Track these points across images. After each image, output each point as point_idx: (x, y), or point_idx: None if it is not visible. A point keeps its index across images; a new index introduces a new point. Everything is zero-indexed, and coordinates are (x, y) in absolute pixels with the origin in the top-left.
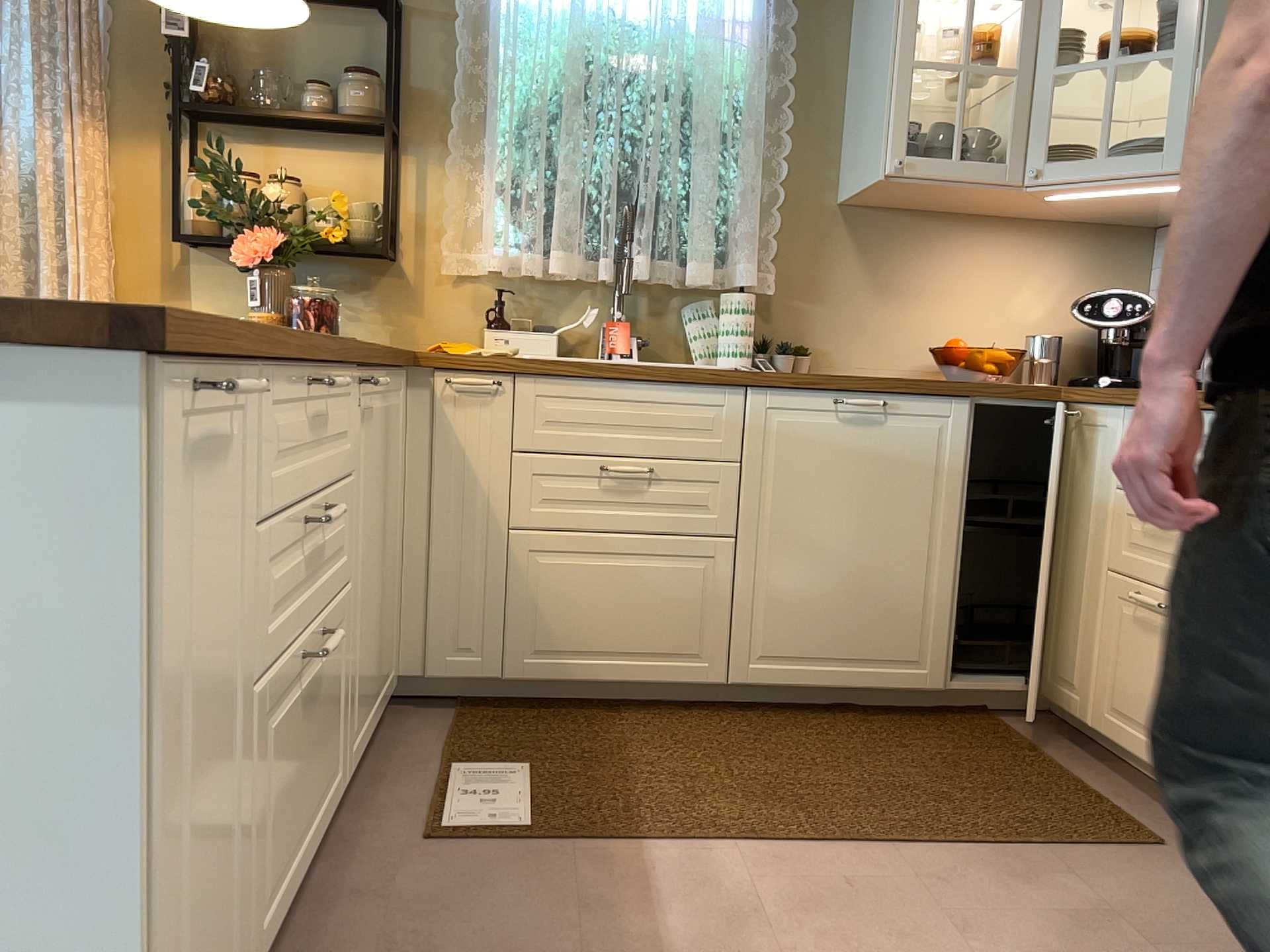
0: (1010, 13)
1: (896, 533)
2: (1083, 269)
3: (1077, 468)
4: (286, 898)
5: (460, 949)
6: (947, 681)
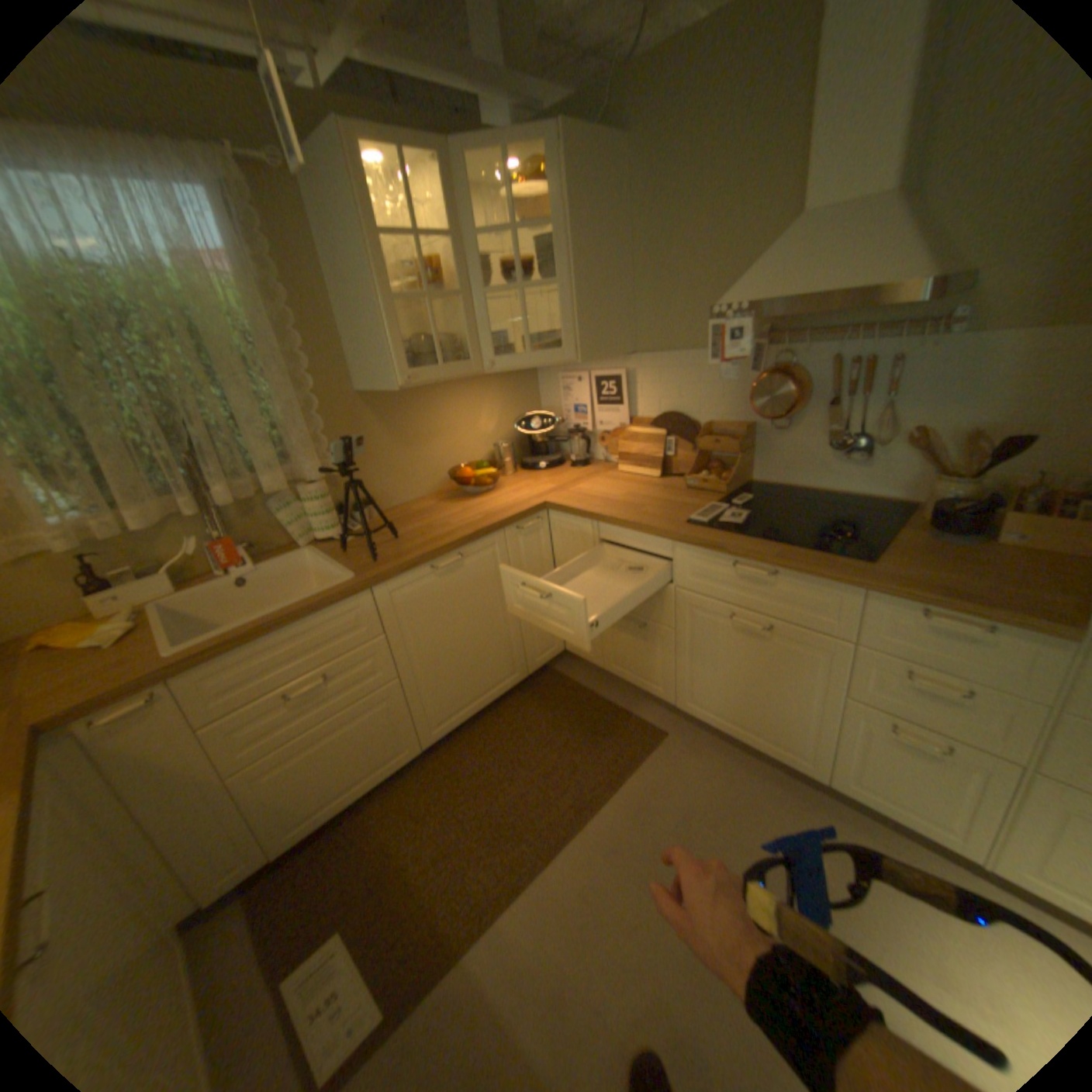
0: (433, 238)
1: (485, 620)
2: (506, 395)
3: (563, 545)
4: None
5: None
6: (527, 672)
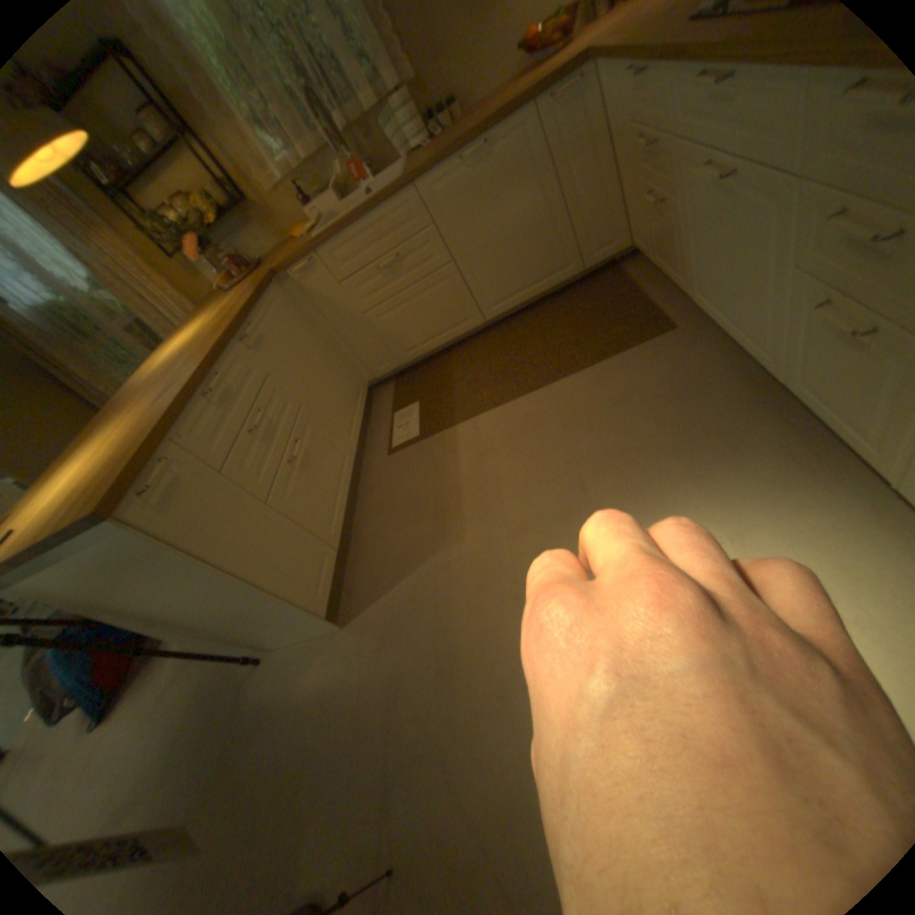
0: None
1: (526, 209)
2: None
3: (612, 105)
4: (346, 506)
5: (403, 495)
6: (584, 265)
